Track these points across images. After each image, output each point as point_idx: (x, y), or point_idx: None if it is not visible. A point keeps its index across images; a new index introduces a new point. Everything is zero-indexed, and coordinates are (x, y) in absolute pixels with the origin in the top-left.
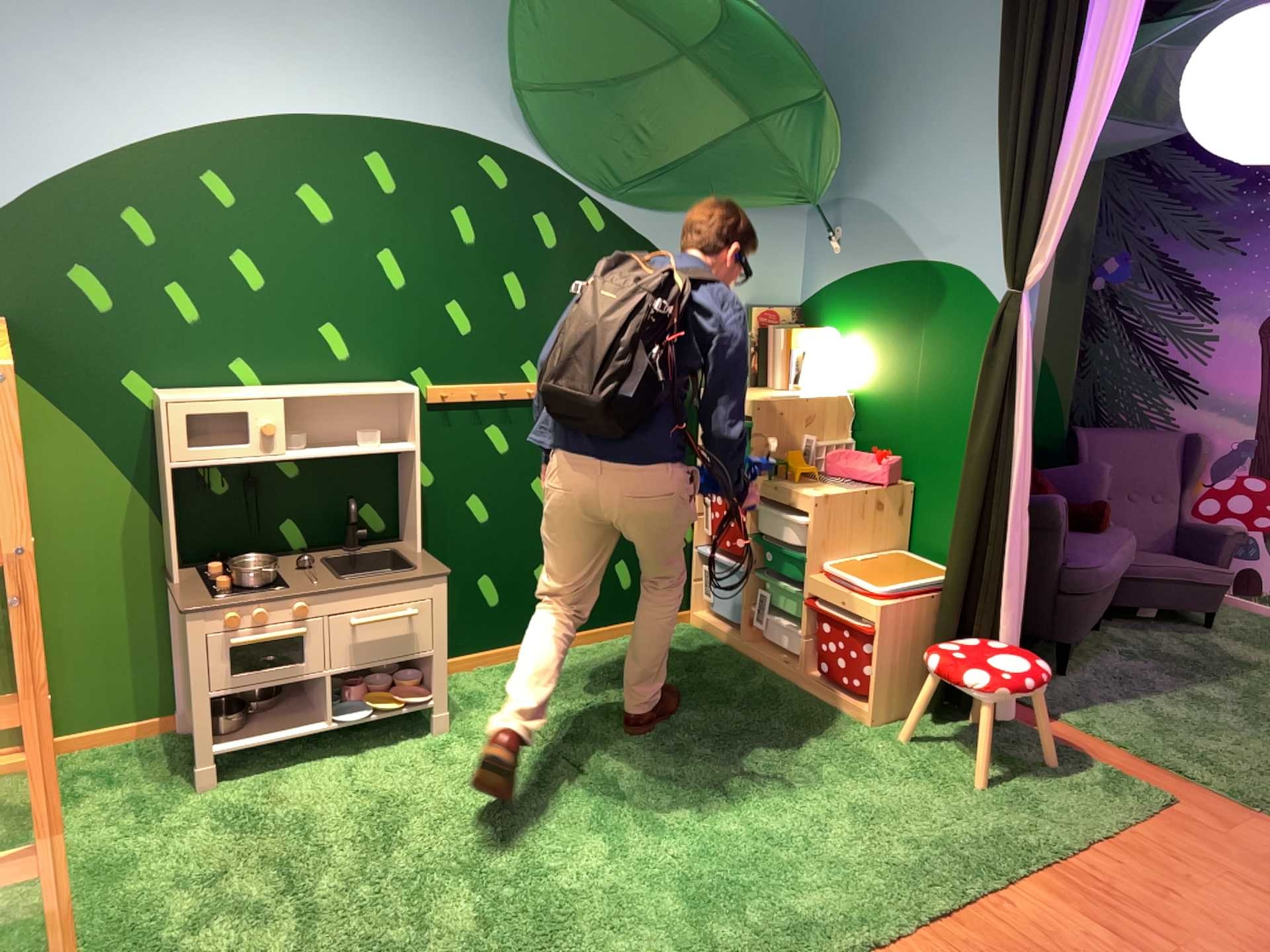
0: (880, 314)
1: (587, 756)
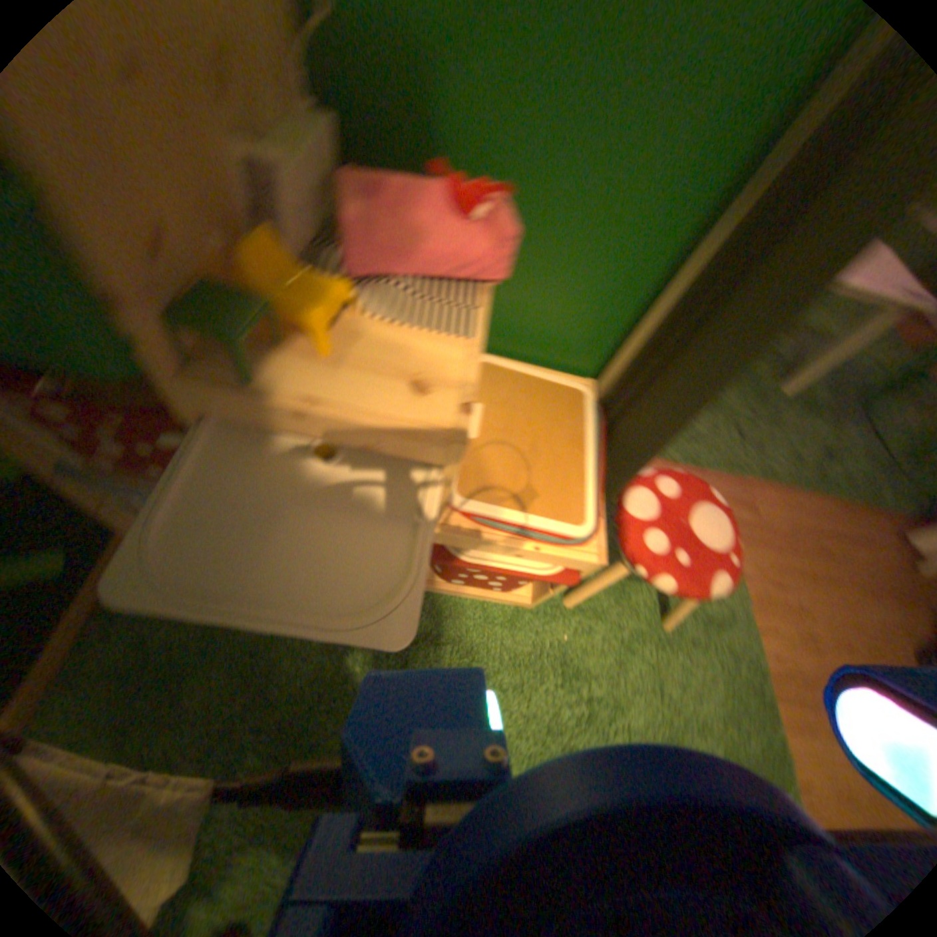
0: None
1: None
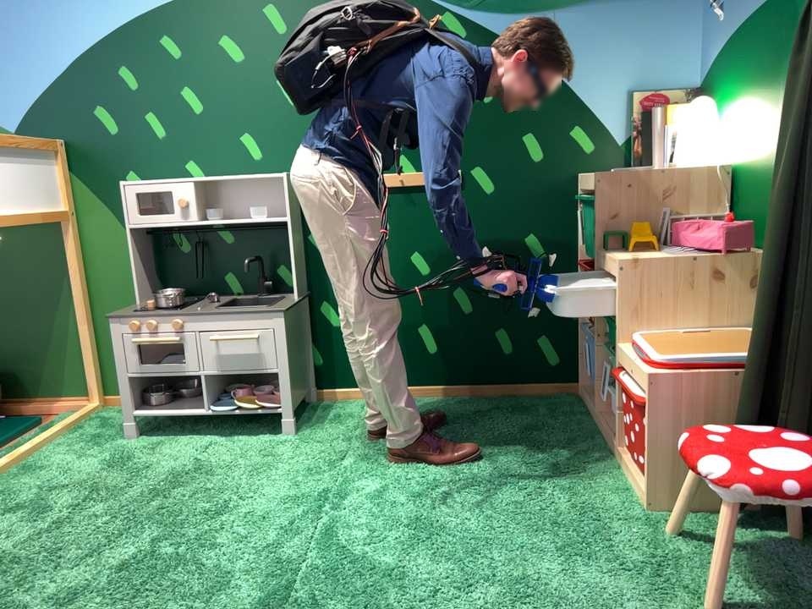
0: (755, 62)
1: (352, 477)
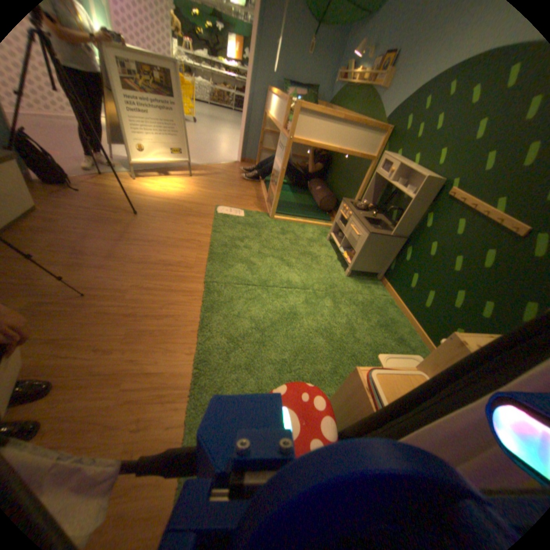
0: None
1: (321, 295)
